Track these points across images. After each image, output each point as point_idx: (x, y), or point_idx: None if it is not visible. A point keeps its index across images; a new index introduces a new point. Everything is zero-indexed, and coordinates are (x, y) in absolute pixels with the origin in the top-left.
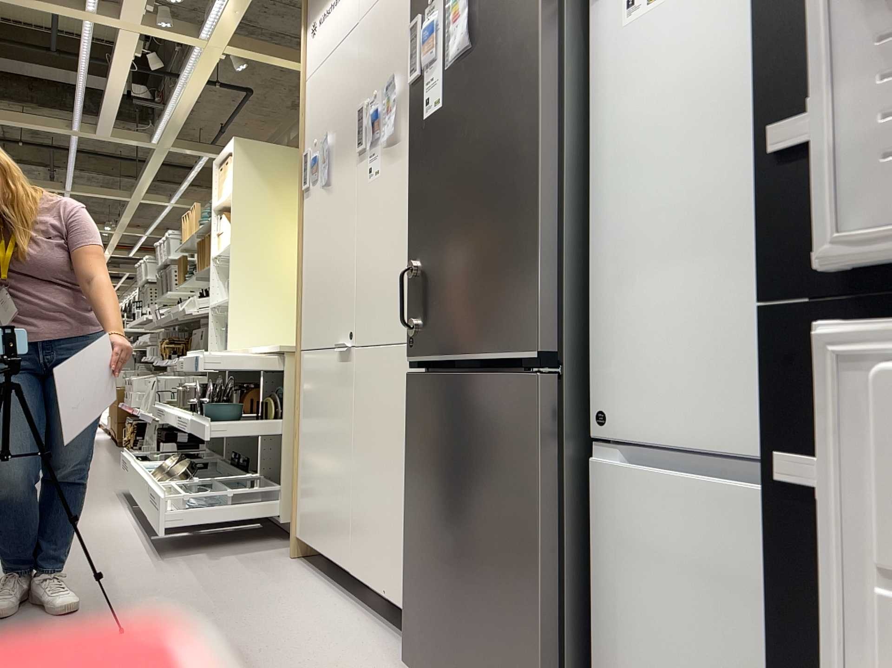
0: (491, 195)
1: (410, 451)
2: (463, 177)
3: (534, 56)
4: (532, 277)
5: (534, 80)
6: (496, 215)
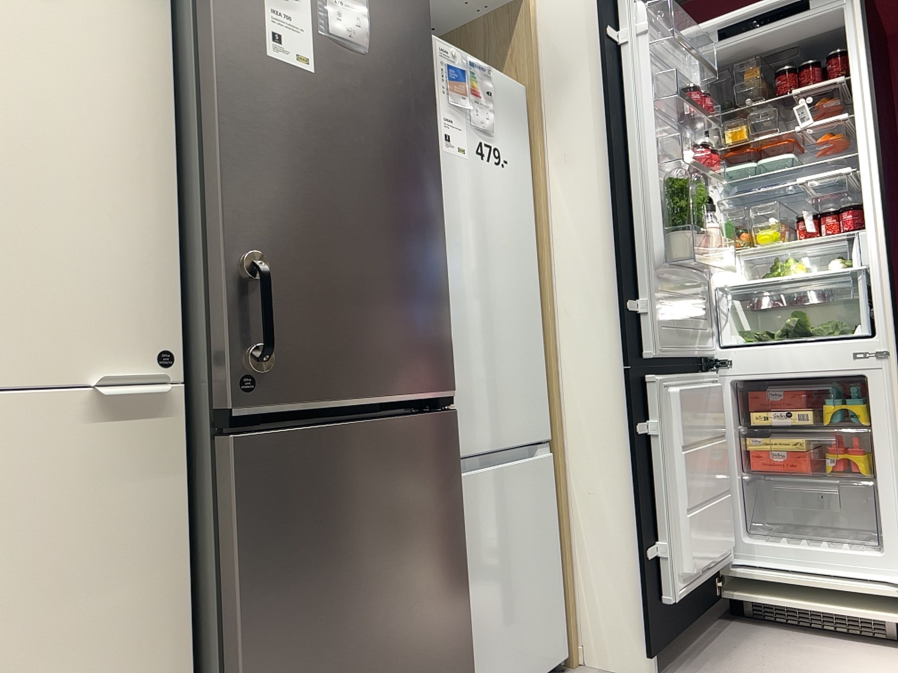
0: (398, 229)
1: (250, 558)
2: (358, 189)
3: (433, 131)
4: (444, 323)
5: (434, 152)
6: (405, 252)
